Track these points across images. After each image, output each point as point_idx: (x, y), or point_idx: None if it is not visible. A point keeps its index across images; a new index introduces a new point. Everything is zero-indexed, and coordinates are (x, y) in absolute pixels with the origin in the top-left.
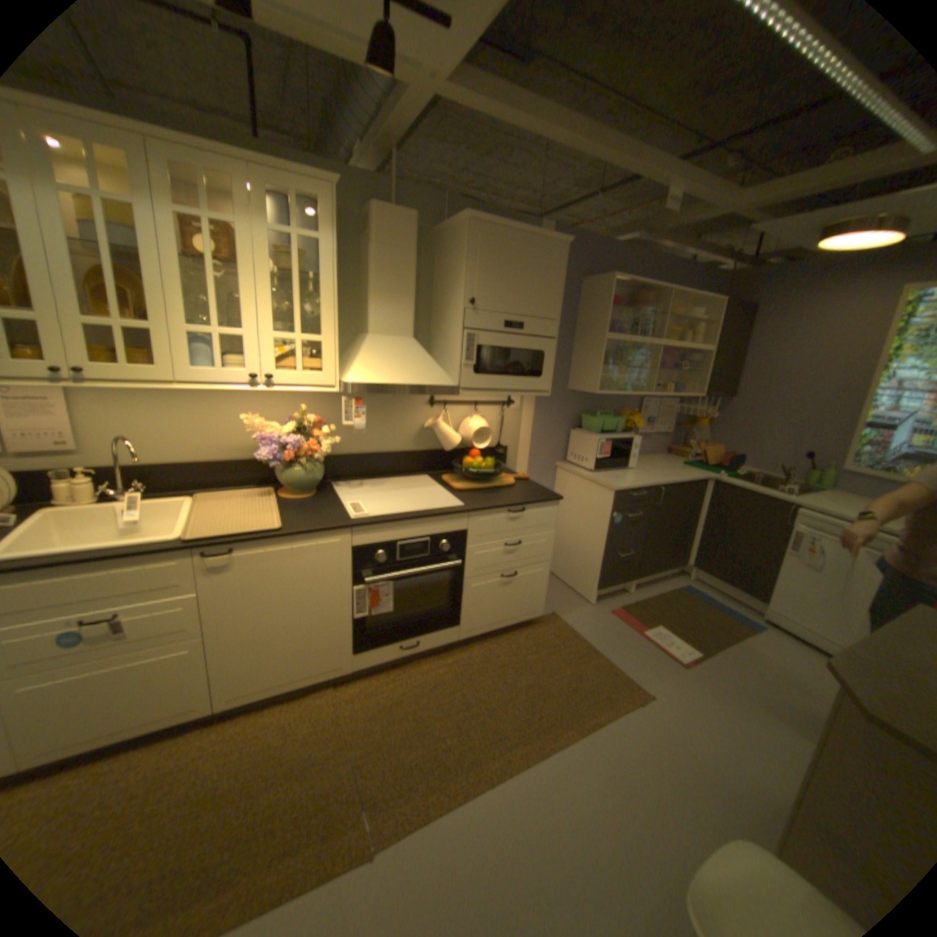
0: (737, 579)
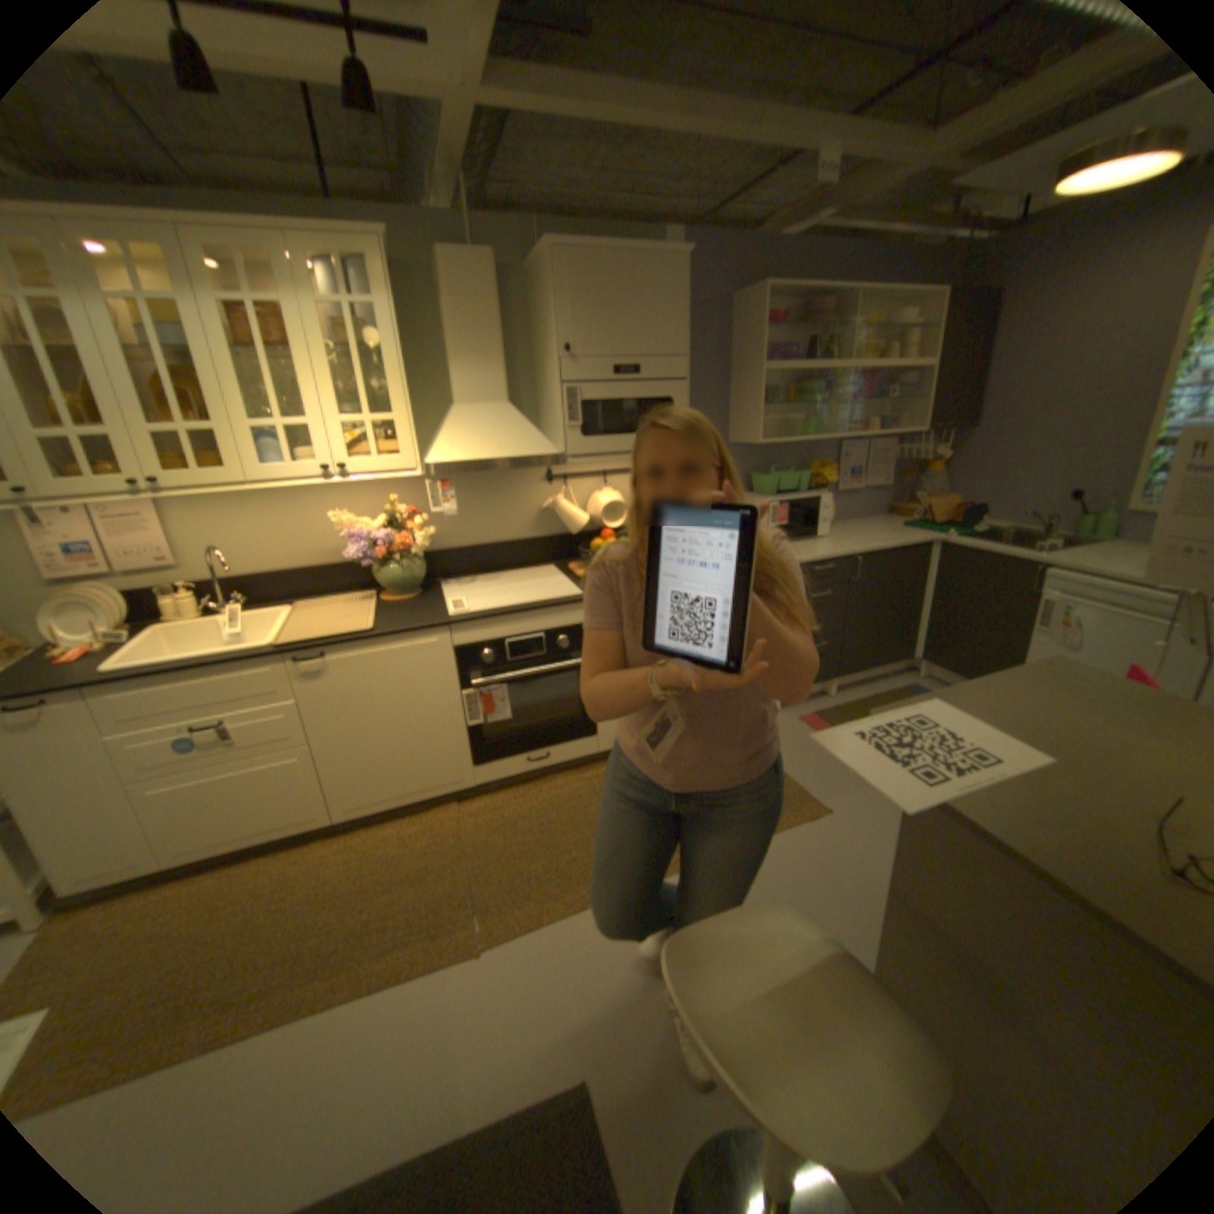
0: (977, 670)
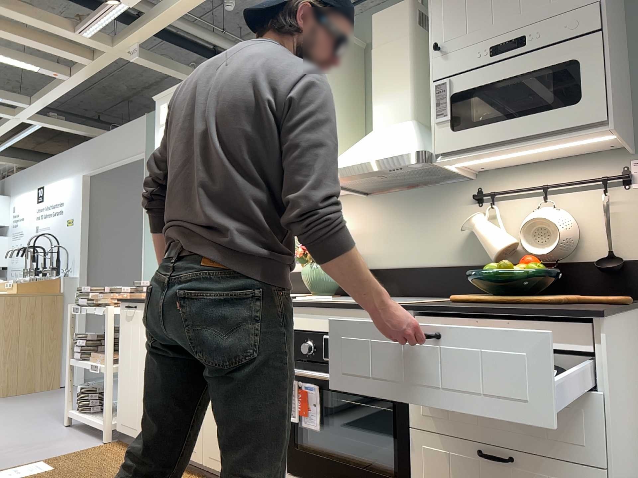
0: None
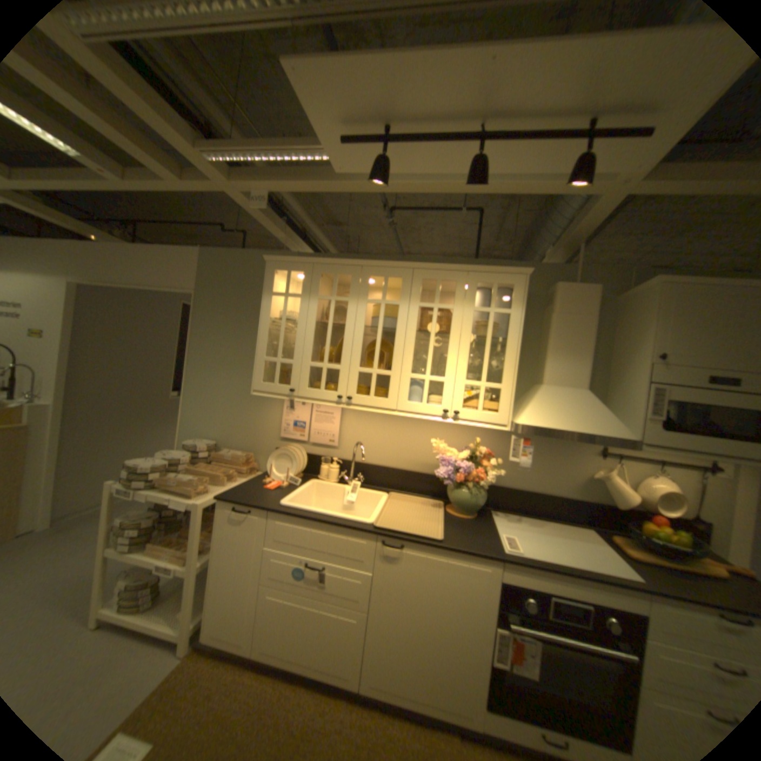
0: None
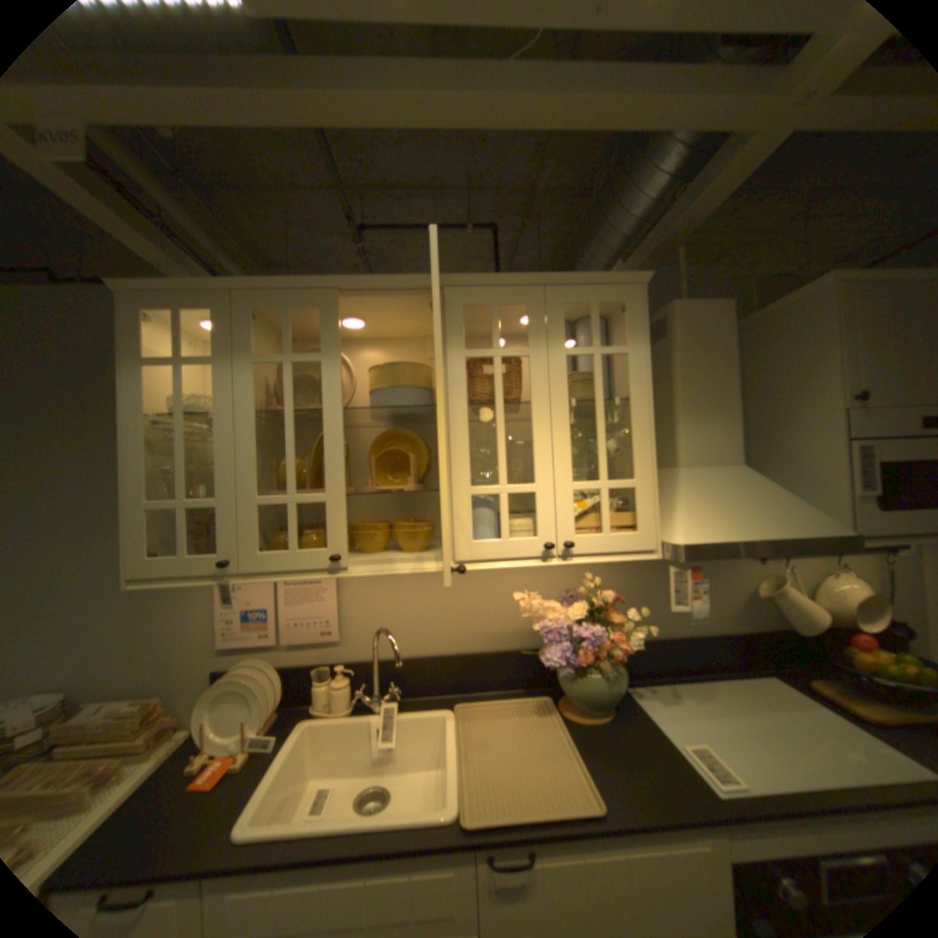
0: None
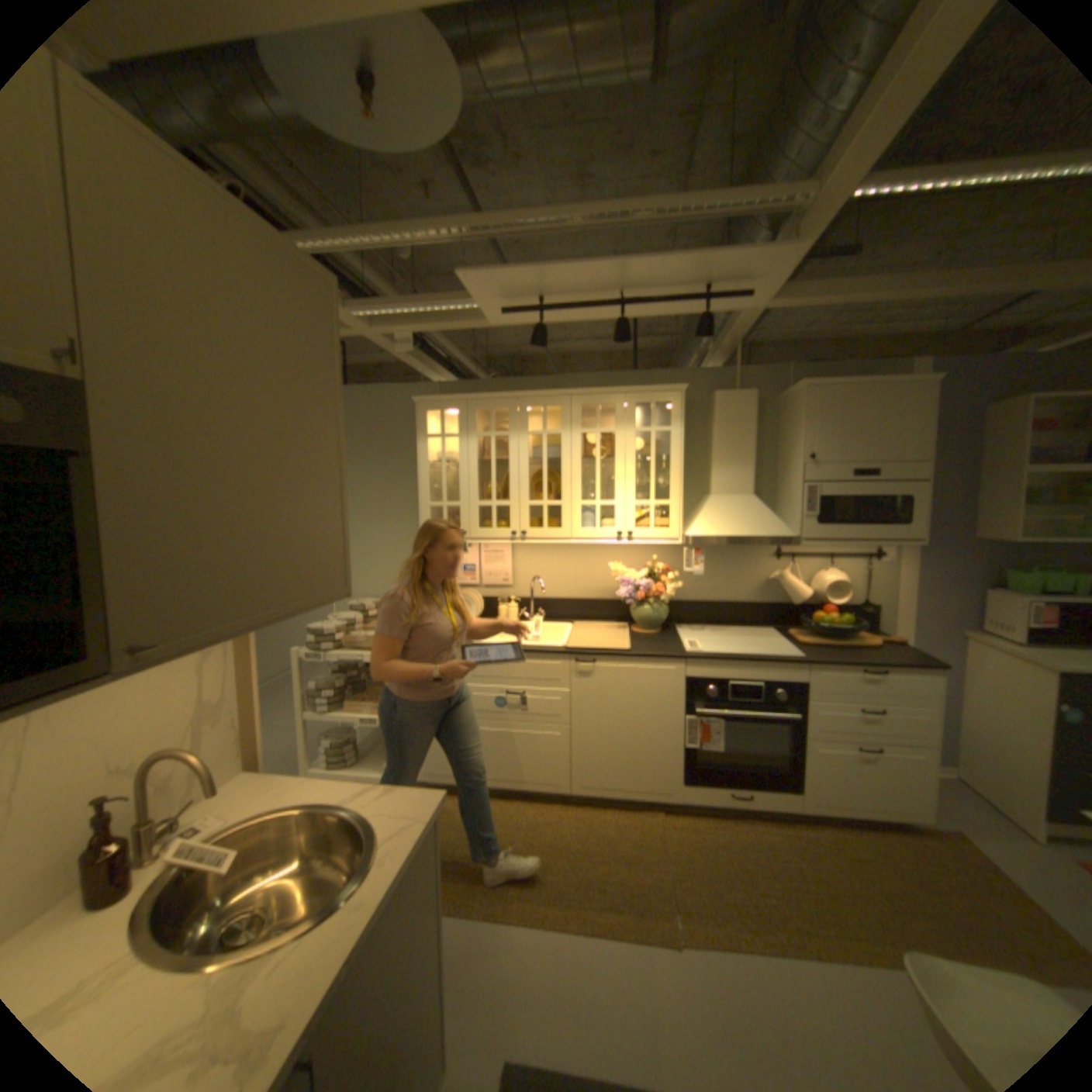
0: None
